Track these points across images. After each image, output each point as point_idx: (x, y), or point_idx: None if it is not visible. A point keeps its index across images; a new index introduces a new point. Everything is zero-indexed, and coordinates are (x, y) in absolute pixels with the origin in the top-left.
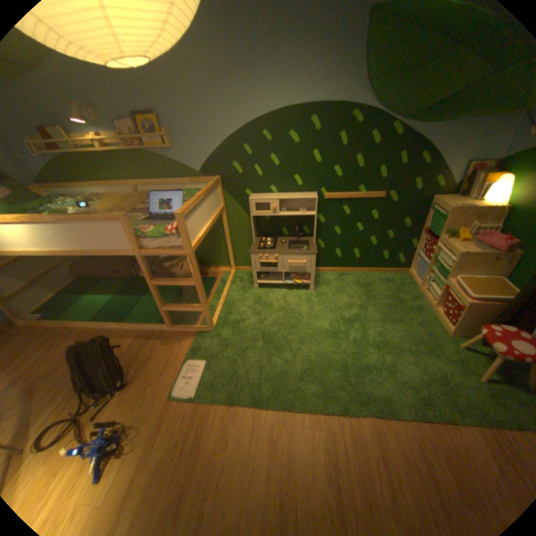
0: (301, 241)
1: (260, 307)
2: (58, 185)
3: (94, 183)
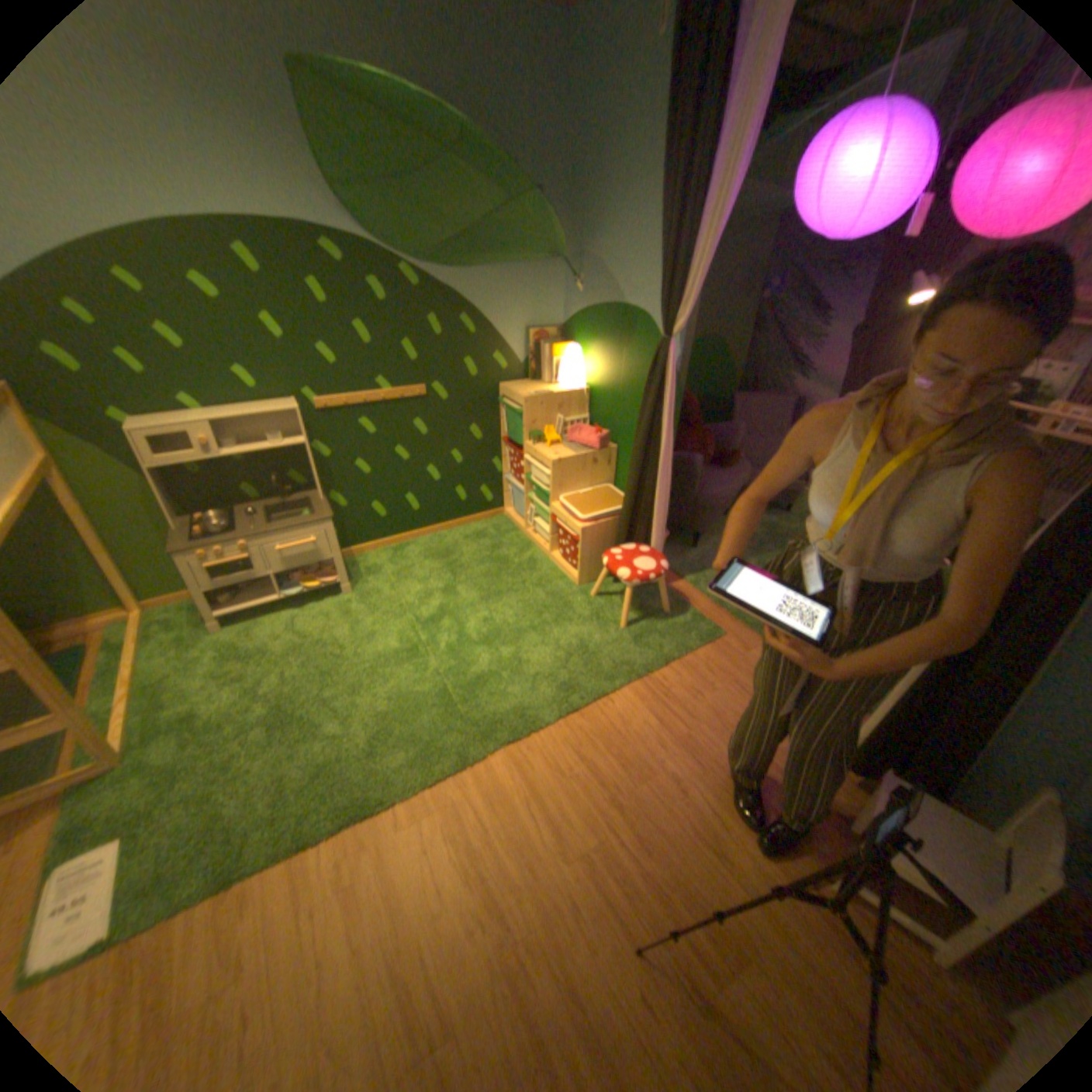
0: (293, 502)
1: (239, 665)
2: None
3: None
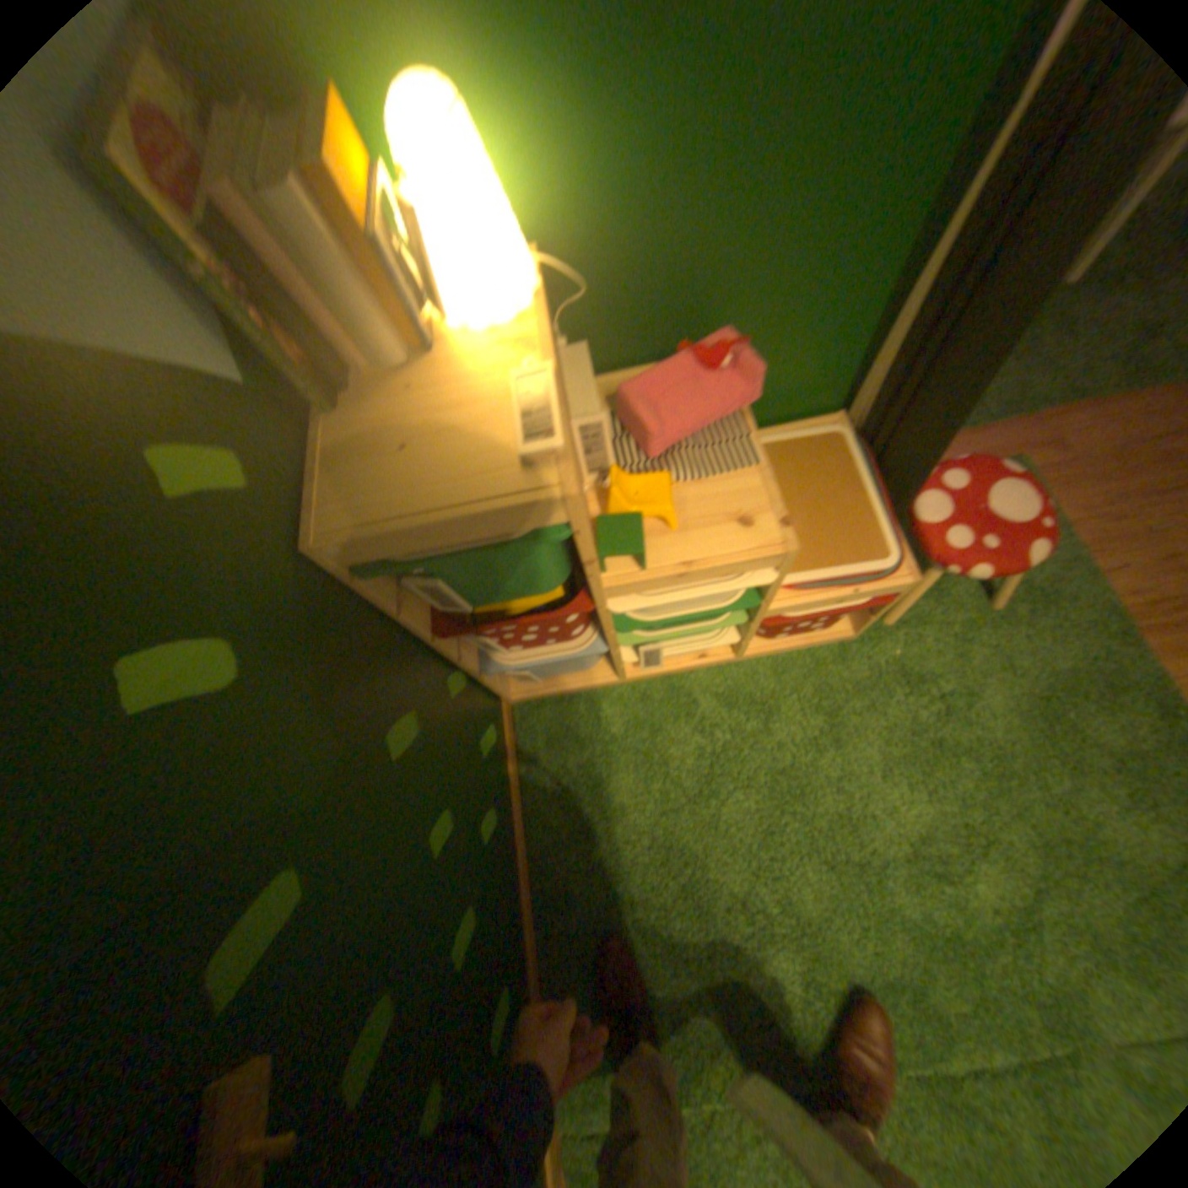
0: None
1: None
2: None
3: None
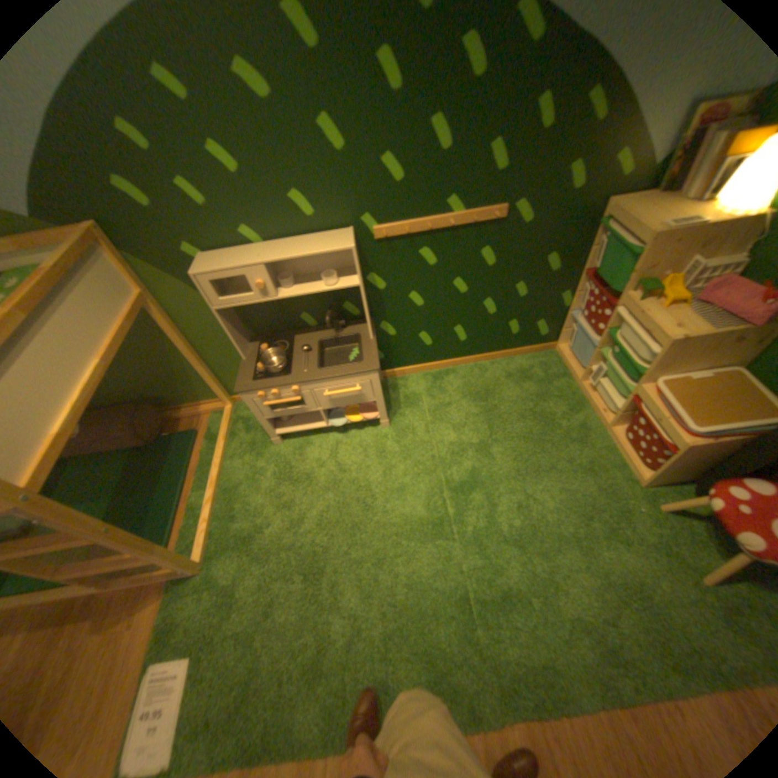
0: (346, 336)
1: (292, 487)
2: None
3: None
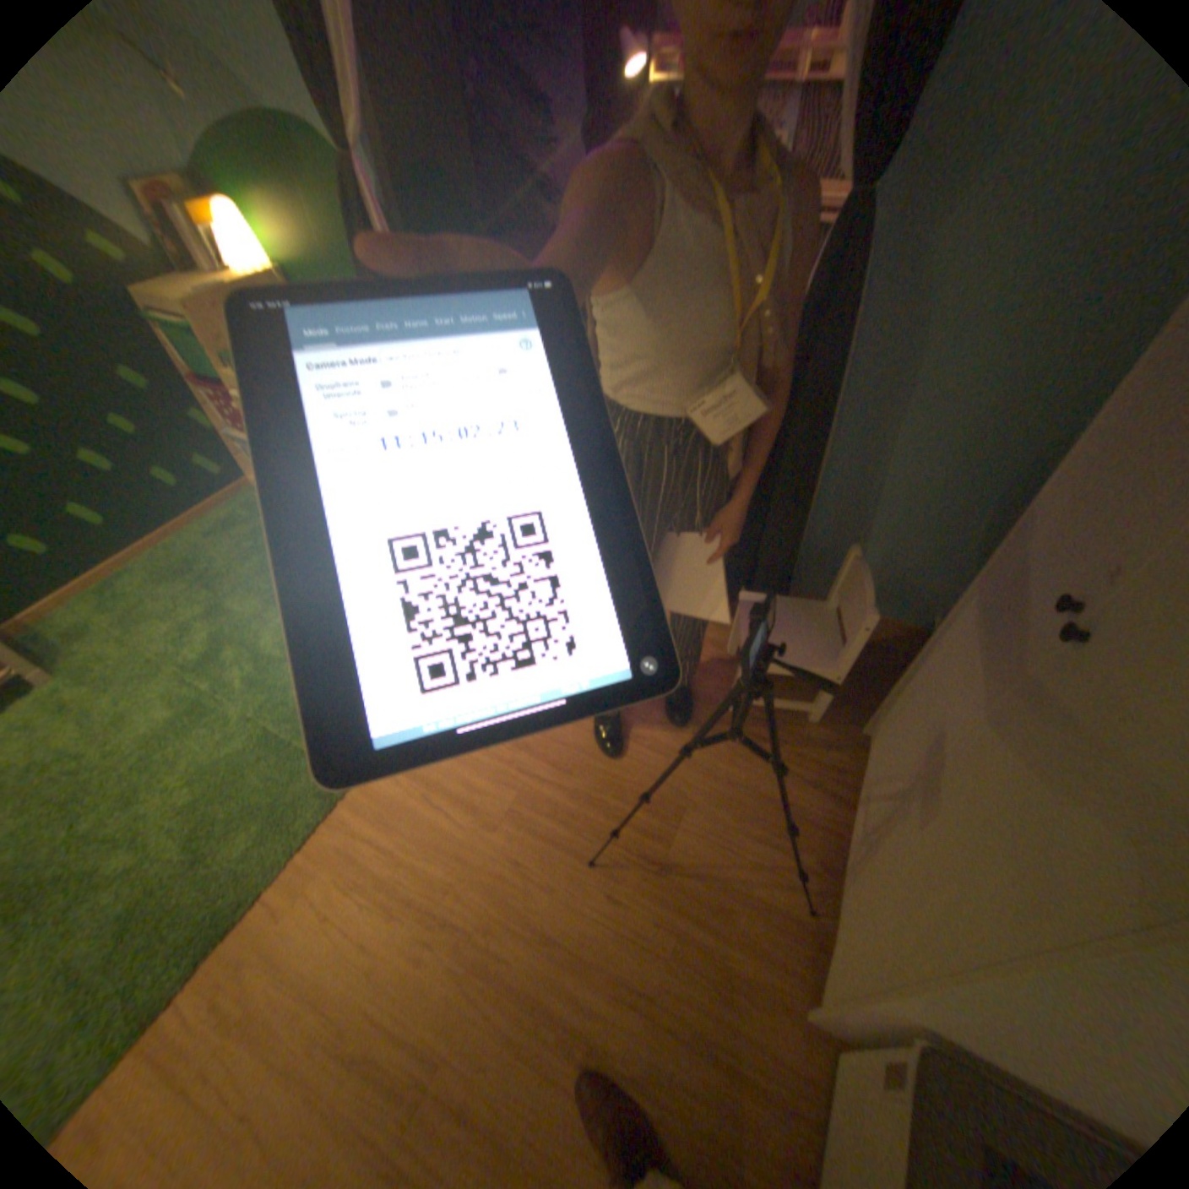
0: None
1: None
2: None
3: None
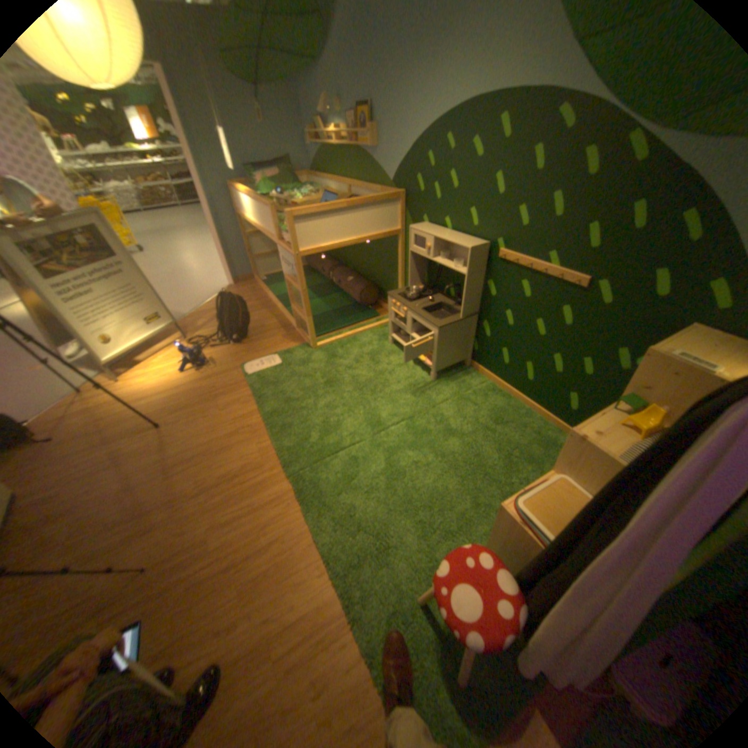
0: (454, 309)
1: (369, 360)
2: (315, 175)
3: (330, 178)
